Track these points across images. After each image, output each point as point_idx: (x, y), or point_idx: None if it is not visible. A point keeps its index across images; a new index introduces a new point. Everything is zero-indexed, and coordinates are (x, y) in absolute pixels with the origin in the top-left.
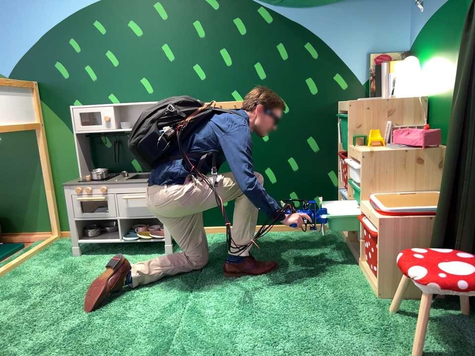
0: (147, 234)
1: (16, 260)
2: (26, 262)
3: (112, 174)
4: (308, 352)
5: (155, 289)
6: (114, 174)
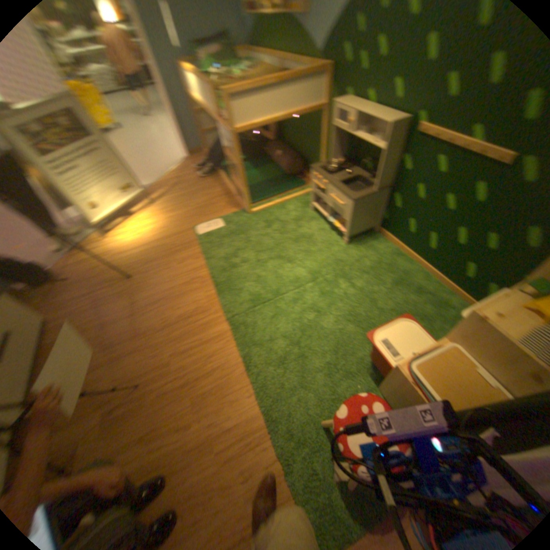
0: (342, 223)
1: (287, 198)
2: (292, 201)
3: (351, 164)
4: (295, 362)
5: (305, 264)
6: (349, 166)
